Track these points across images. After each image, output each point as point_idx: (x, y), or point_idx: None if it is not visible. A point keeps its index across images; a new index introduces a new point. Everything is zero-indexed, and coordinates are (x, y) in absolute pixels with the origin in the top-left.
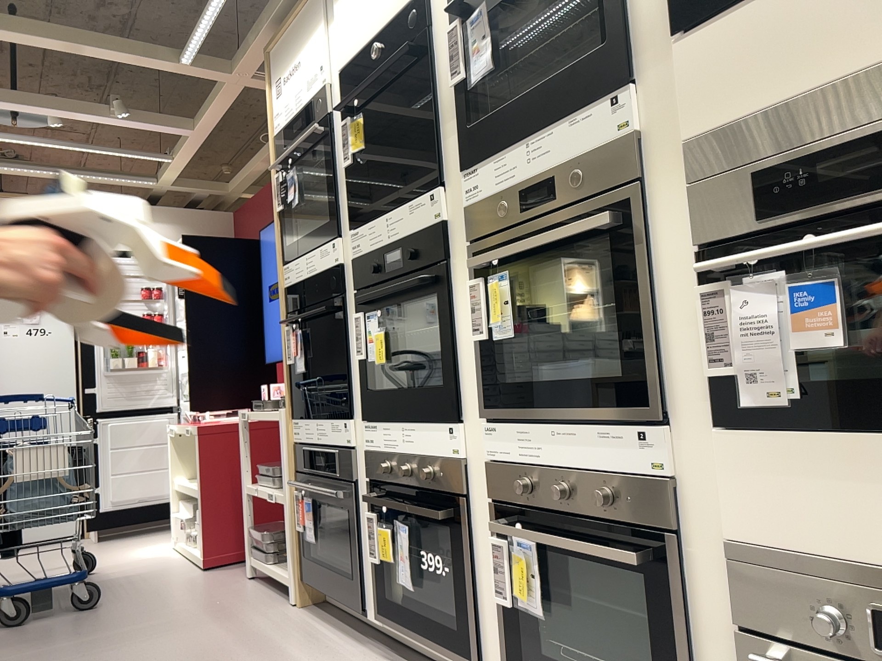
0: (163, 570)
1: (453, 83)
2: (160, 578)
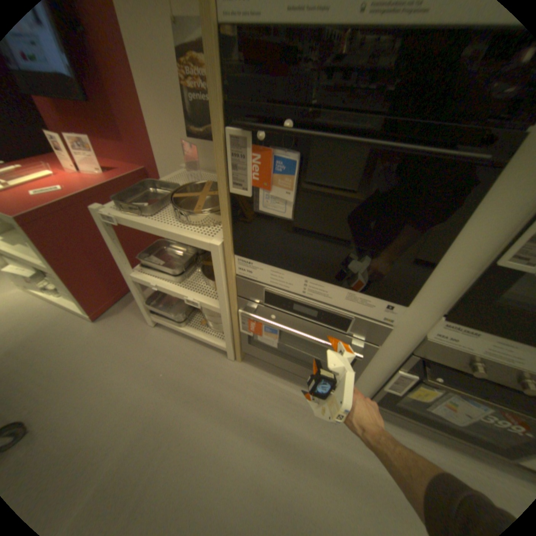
0: (47, 331)
1: None
2: (55, 345)
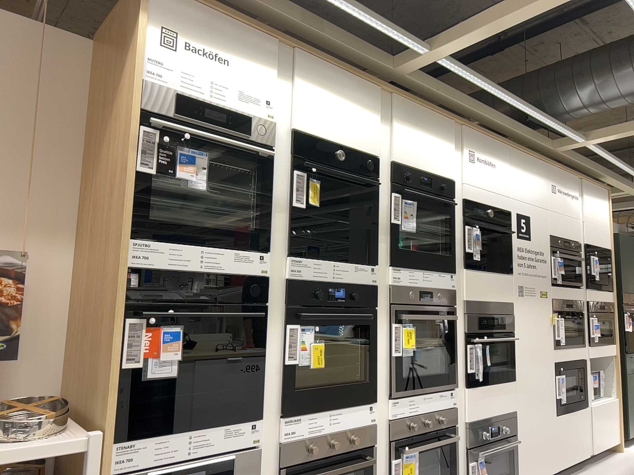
0: None
1: (388, 221)
2: None
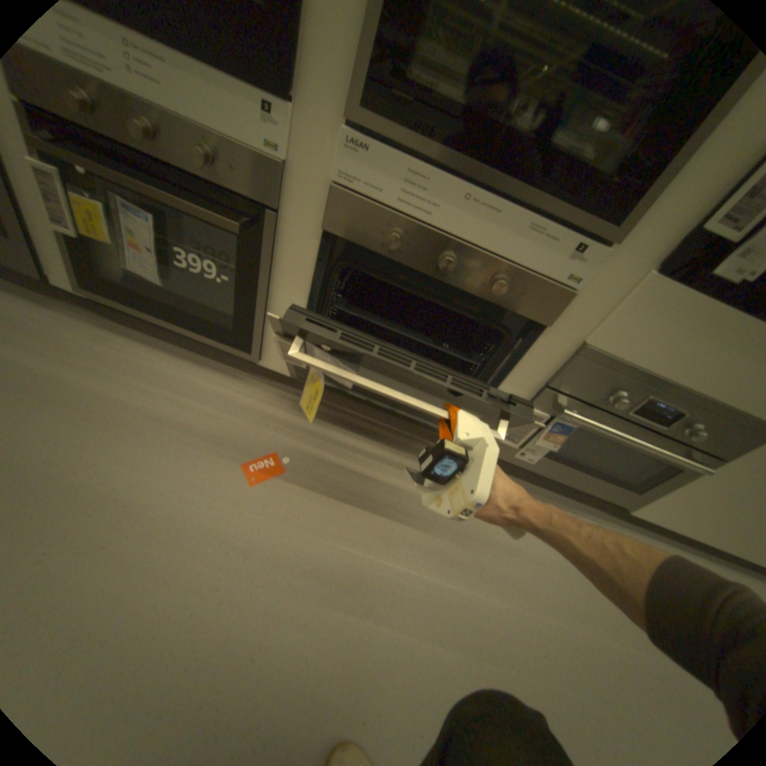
0: None
1: None
2: None
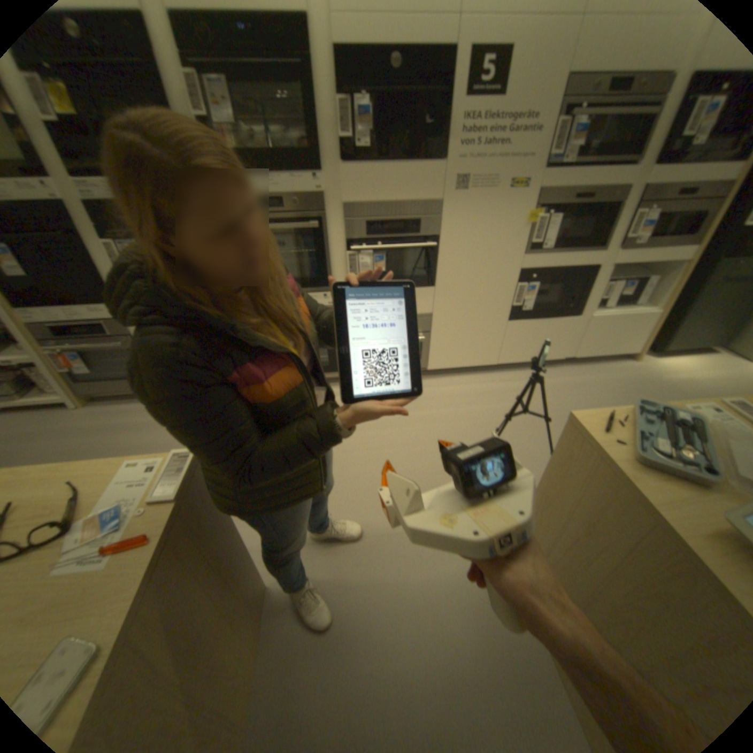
0: None
1: (191, 114)
2: None
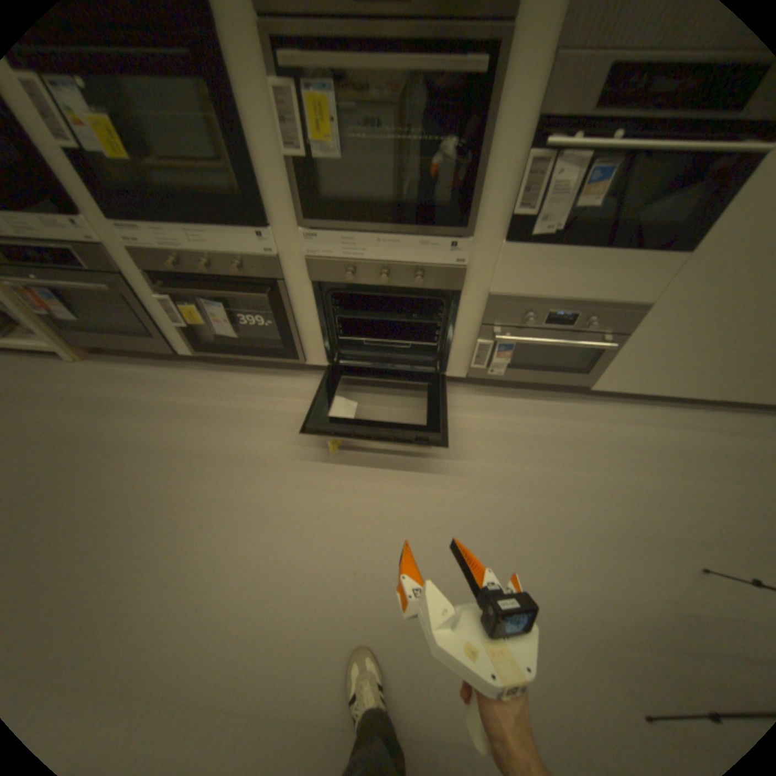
0: None
1: None
2: None
